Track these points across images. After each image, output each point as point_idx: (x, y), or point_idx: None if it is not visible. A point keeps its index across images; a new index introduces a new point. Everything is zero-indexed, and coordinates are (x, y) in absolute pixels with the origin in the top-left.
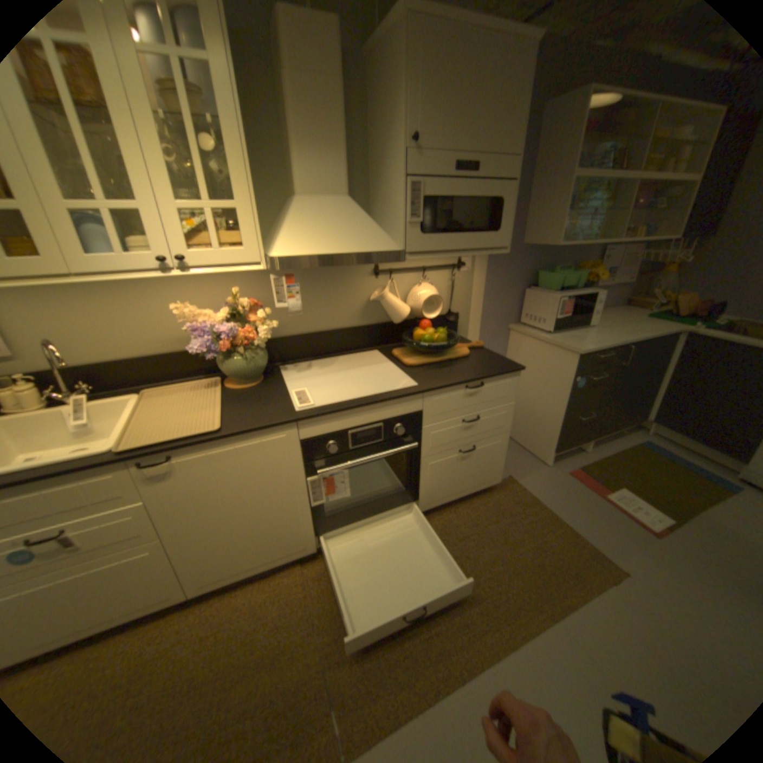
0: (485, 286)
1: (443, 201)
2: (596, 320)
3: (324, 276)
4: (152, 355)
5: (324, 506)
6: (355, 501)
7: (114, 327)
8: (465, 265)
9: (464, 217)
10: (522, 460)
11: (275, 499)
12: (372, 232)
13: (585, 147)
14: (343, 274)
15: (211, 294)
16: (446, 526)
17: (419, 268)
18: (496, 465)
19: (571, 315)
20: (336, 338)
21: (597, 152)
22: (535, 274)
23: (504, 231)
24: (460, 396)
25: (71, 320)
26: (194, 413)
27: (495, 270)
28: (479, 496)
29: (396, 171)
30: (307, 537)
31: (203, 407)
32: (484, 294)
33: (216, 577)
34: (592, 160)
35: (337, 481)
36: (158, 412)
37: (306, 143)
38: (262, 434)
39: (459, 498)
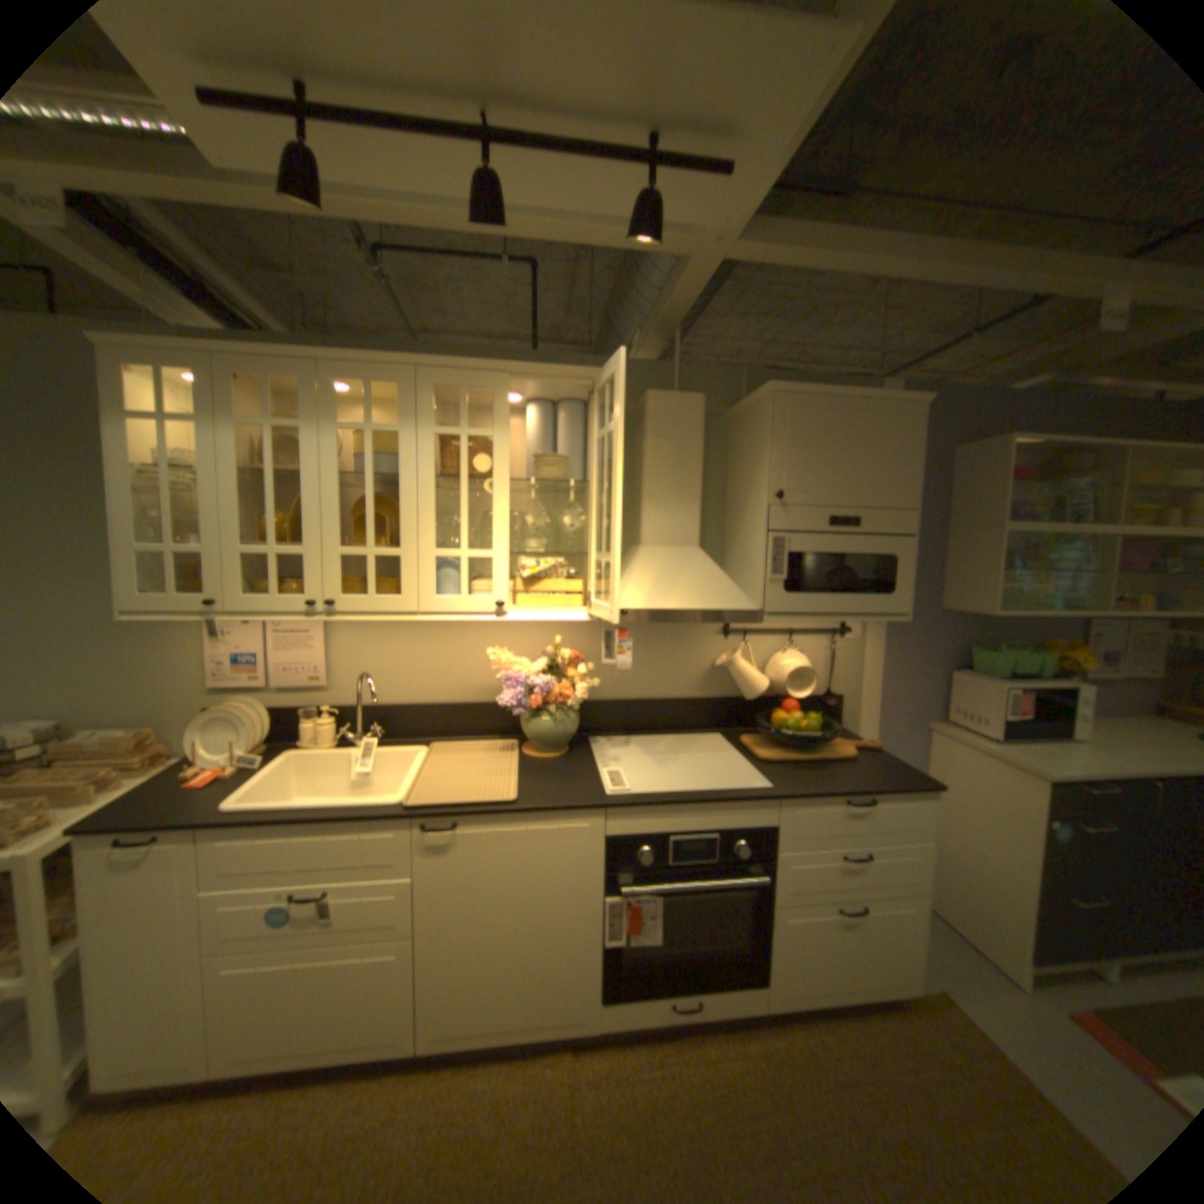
0: (884, 663)
1: (813, 558)
2: (1084, 733)
3: (659, 631)
4: (451, 704)
5: (621, 953)
6: (667, 963)
7: (425, 667)
8: (852, 632)
9: (844, 576)
10: (969, 969)
11: (560, 920)
12: (722, 588)
13: (1025, 494)
14: (682, 631)
15: (529, 642)
16: (818, 1054)
17: (784, 631)
18: (909, 956)
19: (1033, 720)
20: (665, 710)
21: (1046, 500)
22: (967, 652)
23: (901, 595)
24: (838, 816)
25: (389, 655)
26: (487, 777)
27: (899, 642)
28: (882, 1017)
29: (756, 526)
30: (590, 1002)
31: (498, 773)
32: (883, 673)
33: (459, 1029)
34: (1037, 510)
35: (645, 913)
36: (448, 771)
37: (659, 499)
38: (562, 817)
39: (842, 1007)
